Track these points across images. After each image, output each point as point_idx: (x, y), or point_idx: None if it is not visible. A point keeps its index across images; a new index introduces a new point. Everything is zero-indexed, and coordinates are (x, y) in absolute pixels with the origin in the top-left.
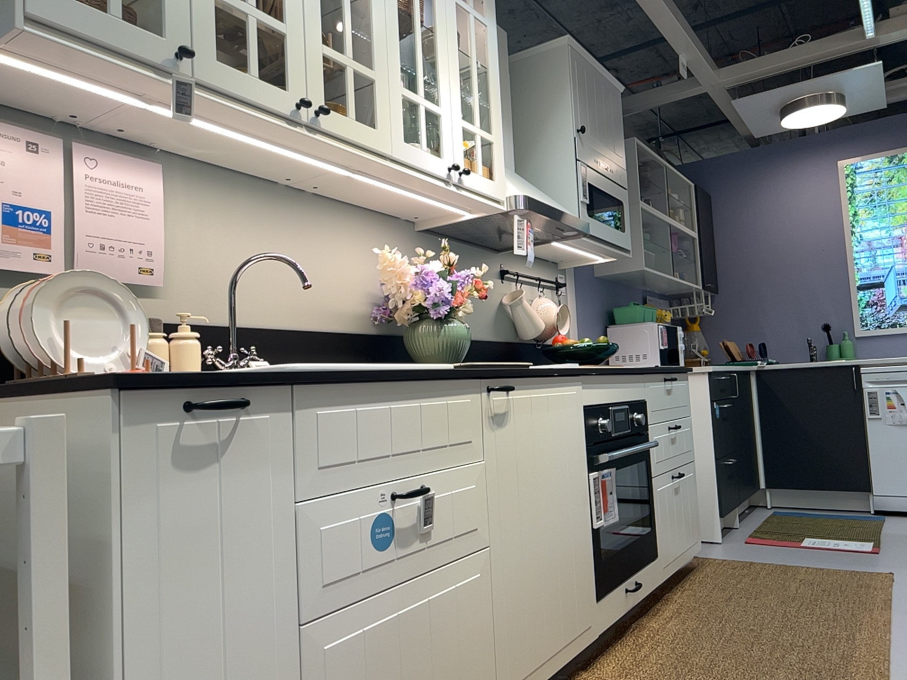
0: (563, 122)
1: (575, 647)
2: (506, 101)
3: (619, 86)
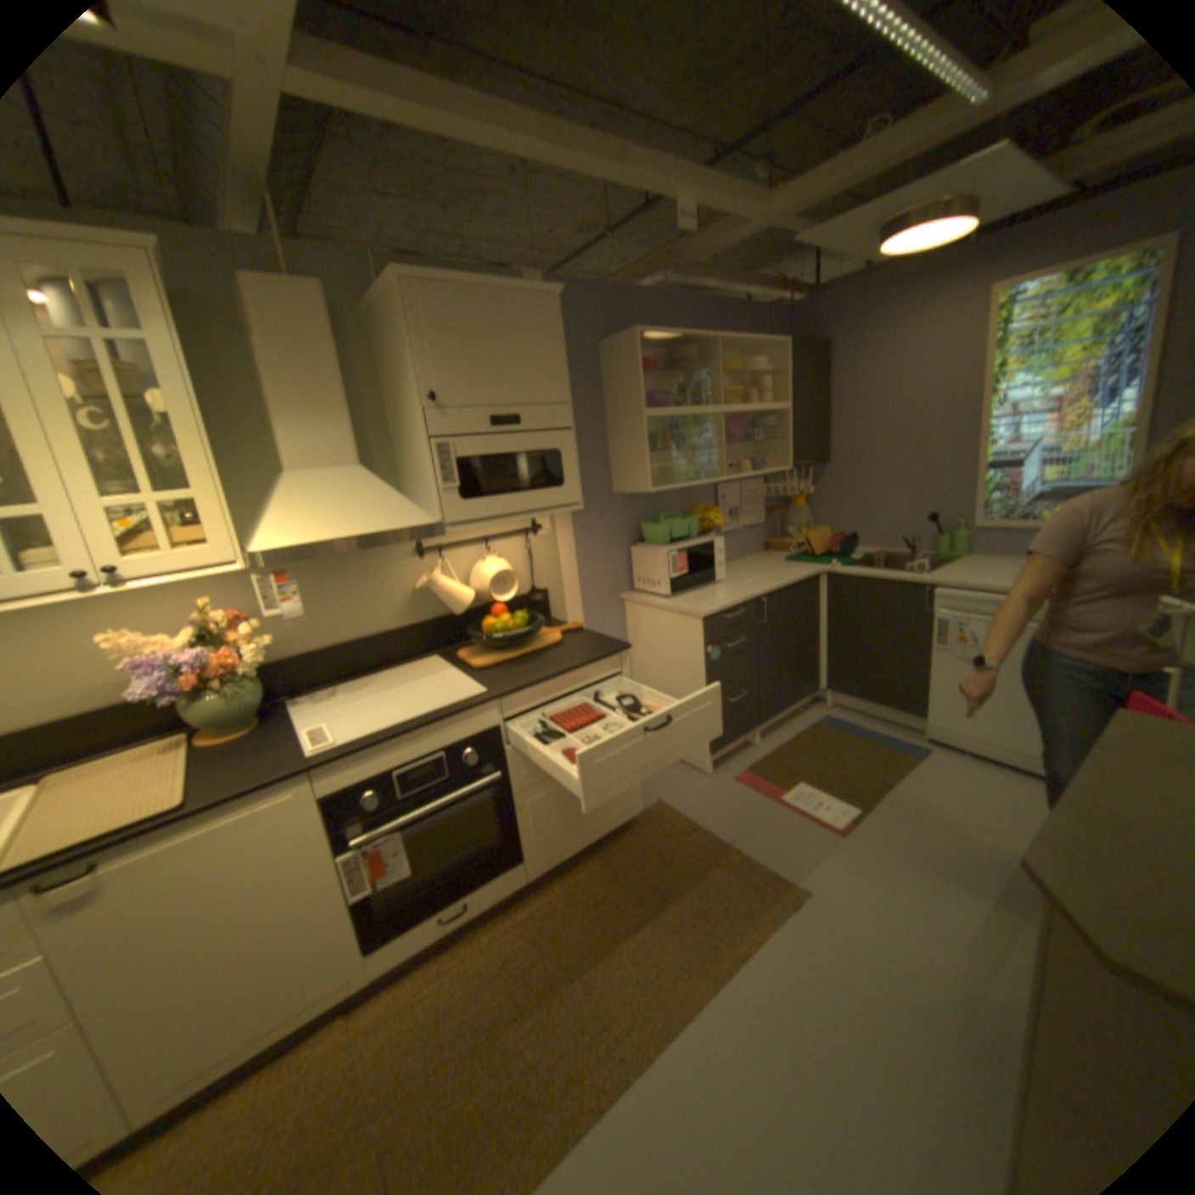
0: (412, 388)
1: (306, 1015)
2: (322, 380)
3: (547, 288)
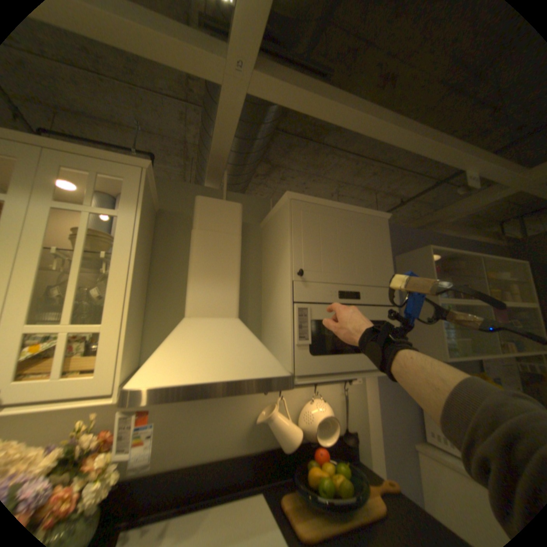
0: (285, 266)
1: None
2: (227, 257)
3: (381, 214)
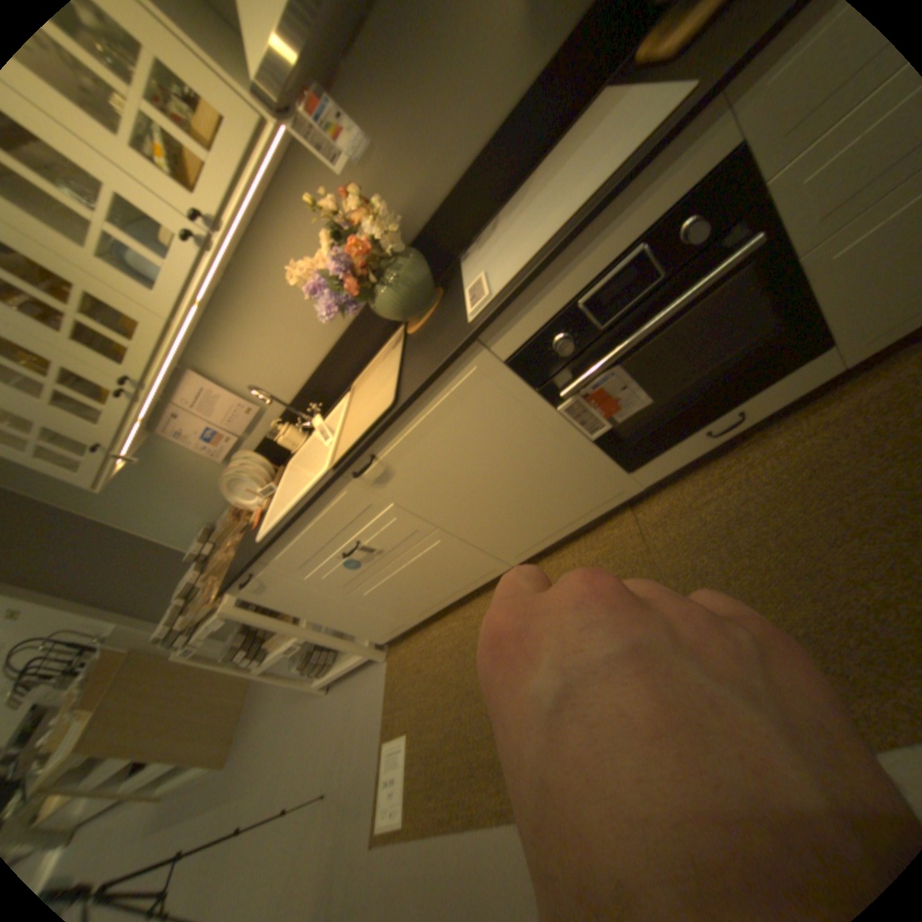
0: None
1: (597, 512)
2: None
3: None
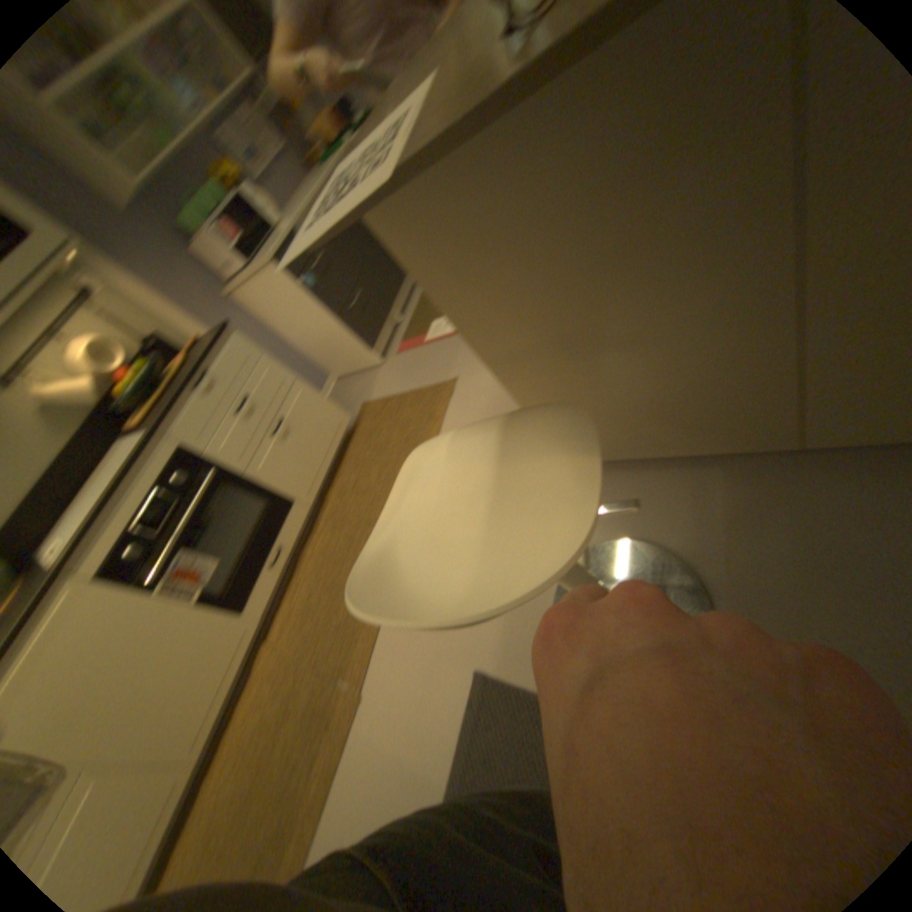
0: None
1: (237, 663)
2: None
3: None
